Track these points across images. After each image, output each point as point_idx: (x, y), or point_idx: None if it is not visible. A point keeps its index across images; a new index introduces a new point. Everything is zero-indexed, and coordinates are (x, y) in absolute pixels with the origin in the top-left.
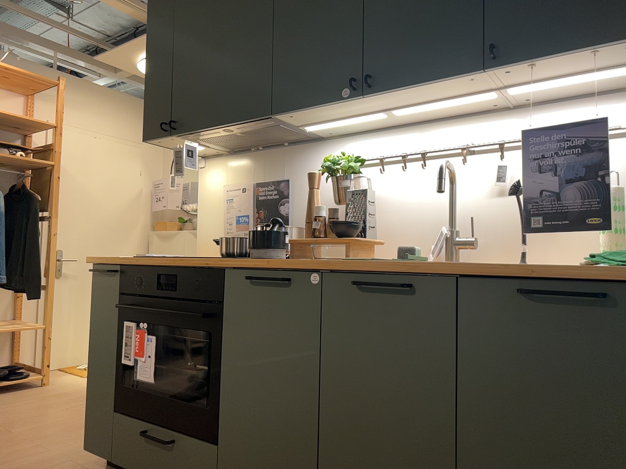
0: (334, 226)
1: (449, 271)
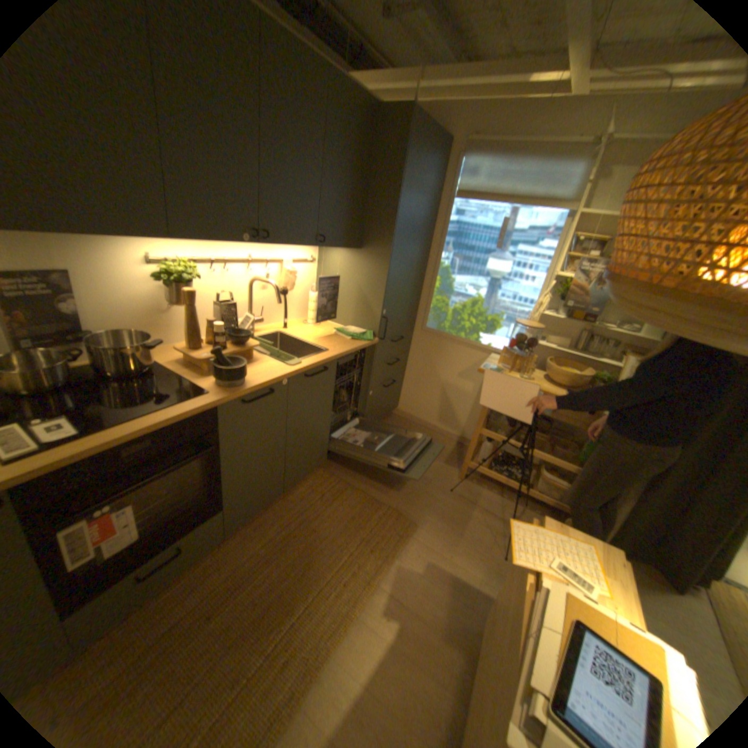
0: (230, 337)
1: (337, 357)
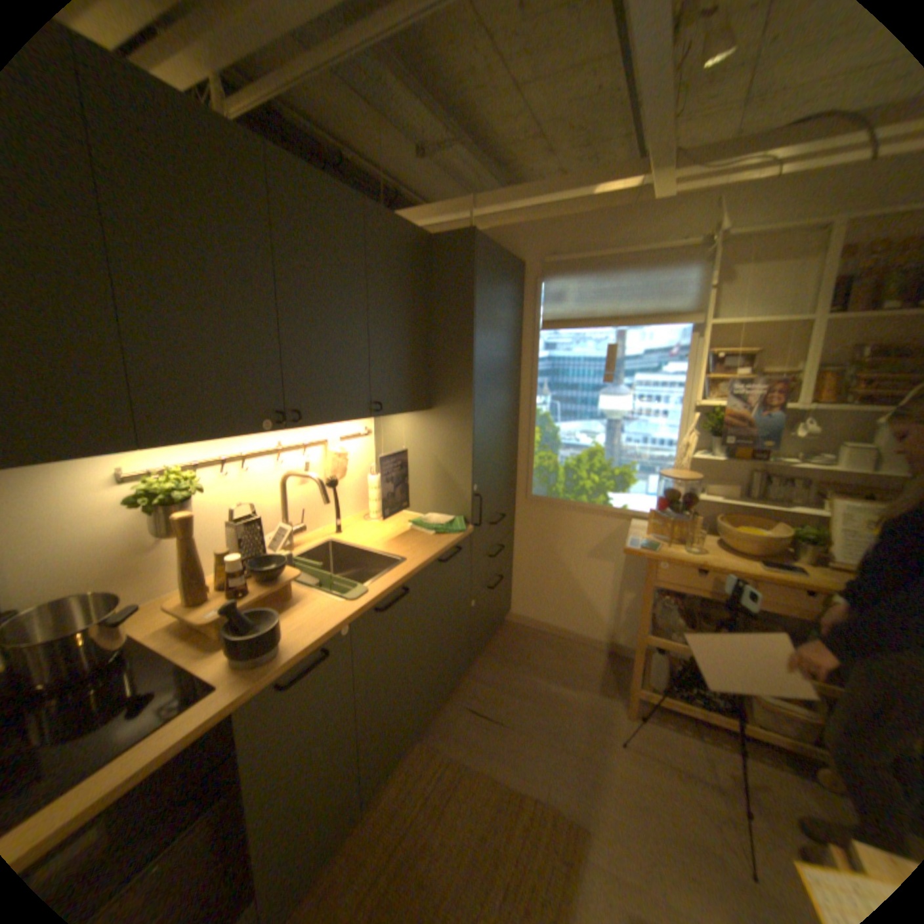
0: (253, 573)
1: (420, 568)
